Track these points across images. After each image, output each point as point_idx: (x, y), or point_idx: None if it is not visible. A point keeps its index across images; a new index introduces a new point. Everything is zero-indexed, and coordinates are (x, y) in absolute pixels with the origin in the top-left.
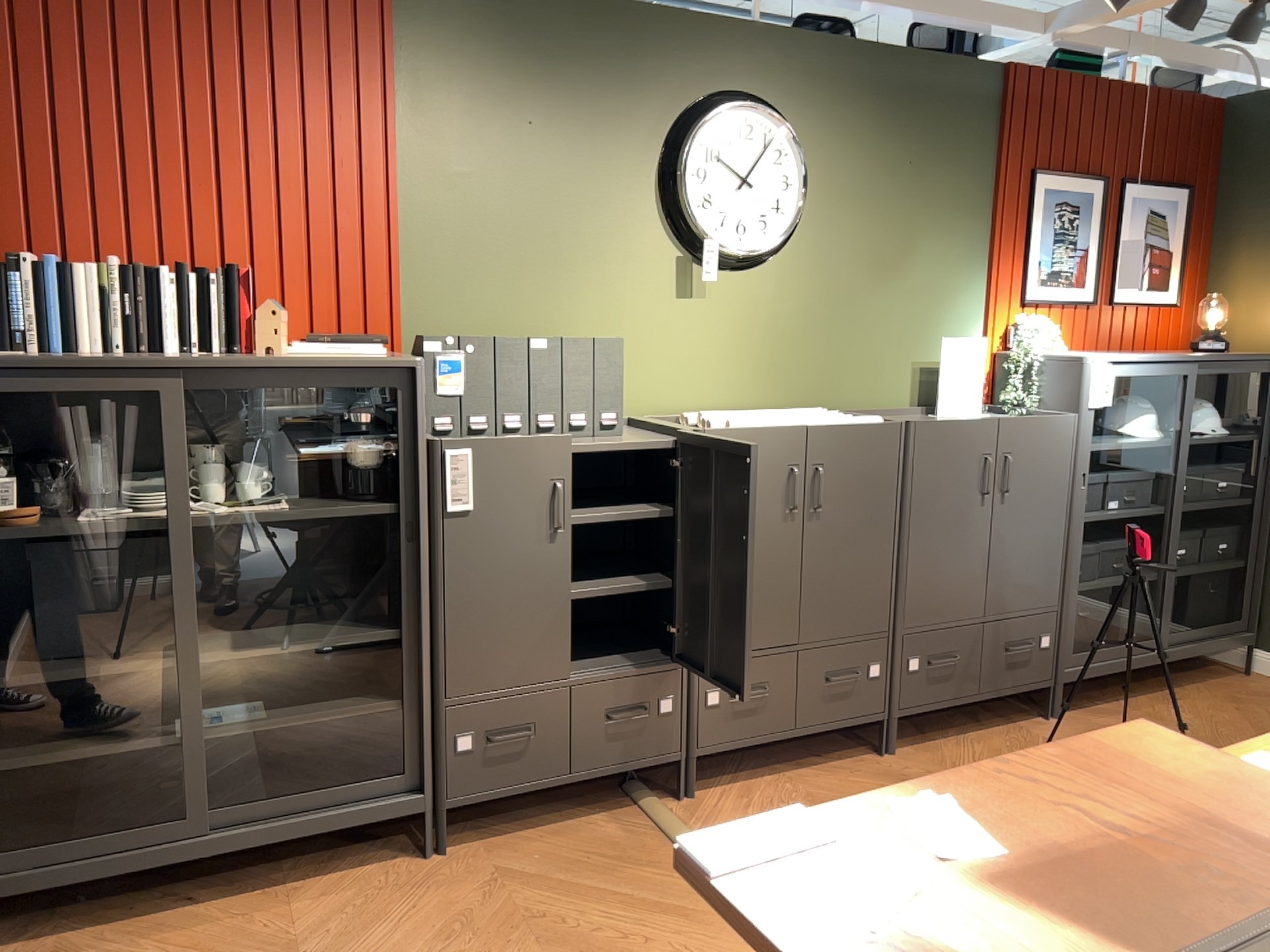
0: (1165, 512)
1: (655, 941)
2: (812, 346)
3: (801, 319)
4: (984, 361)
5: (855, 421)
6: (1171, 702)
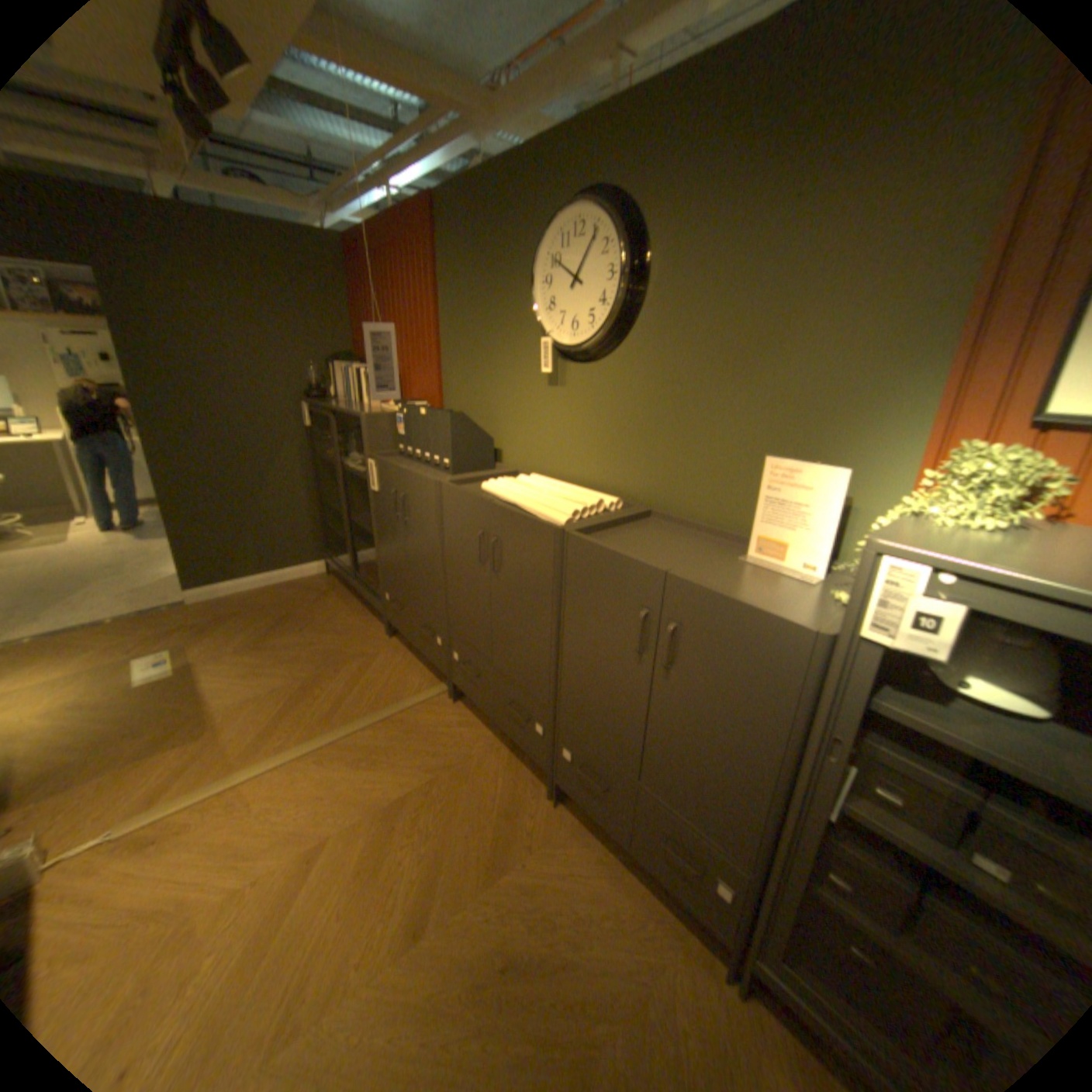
0: None
1: (312, 708)
2: (645, 441)
3: (637, 412)
4: (840, 504)
5: (545, 513)
6: None
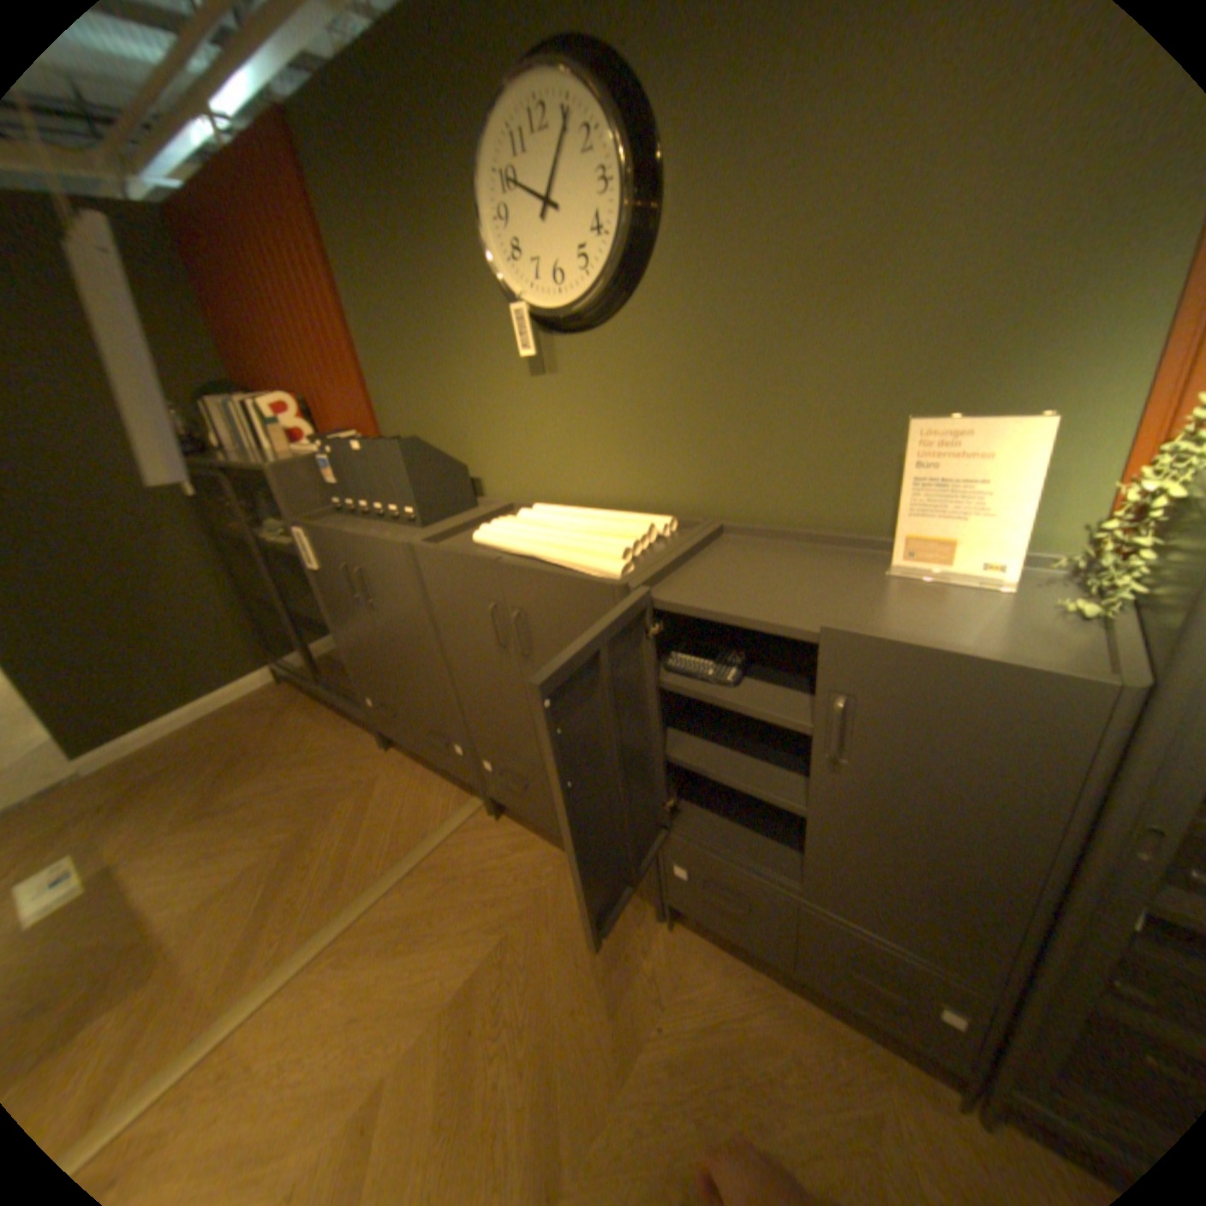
0: None
1: (304, 885)
2: (694, 430)
3: (674, 390)
4: (1040, 470)
5: (583, 564)
6: None
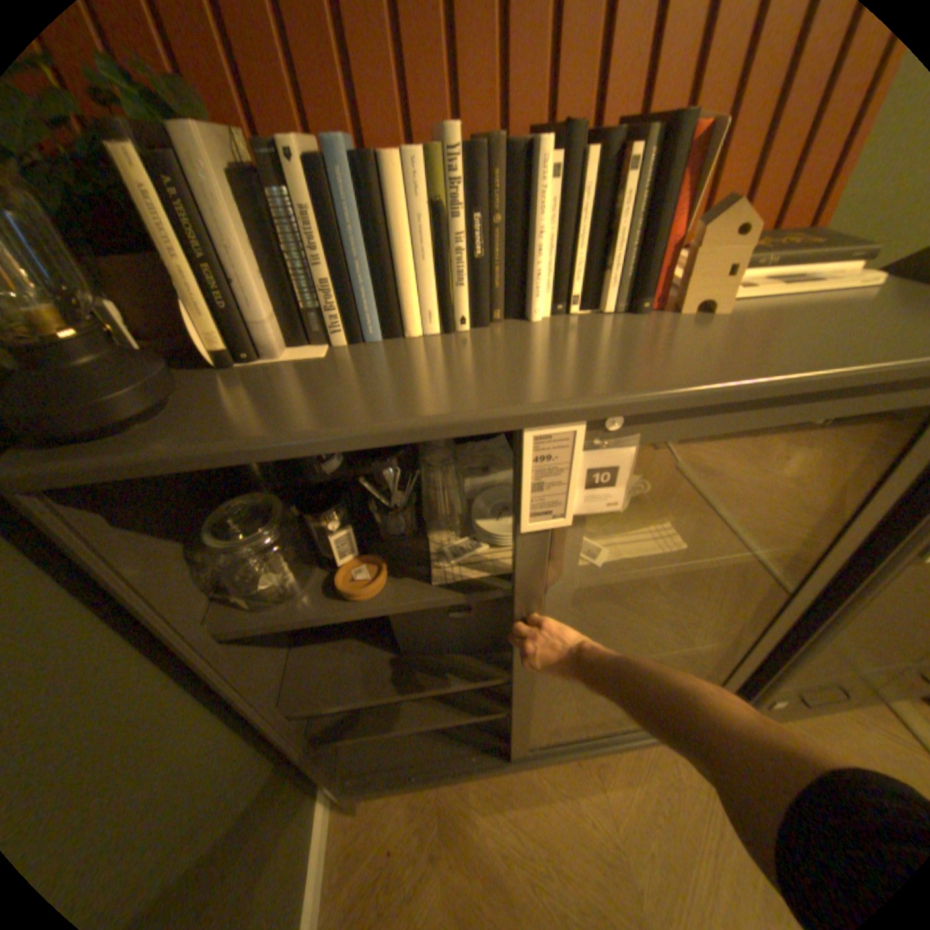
0: None
1: None
2: None
3: None
4: None
5: None
6: None
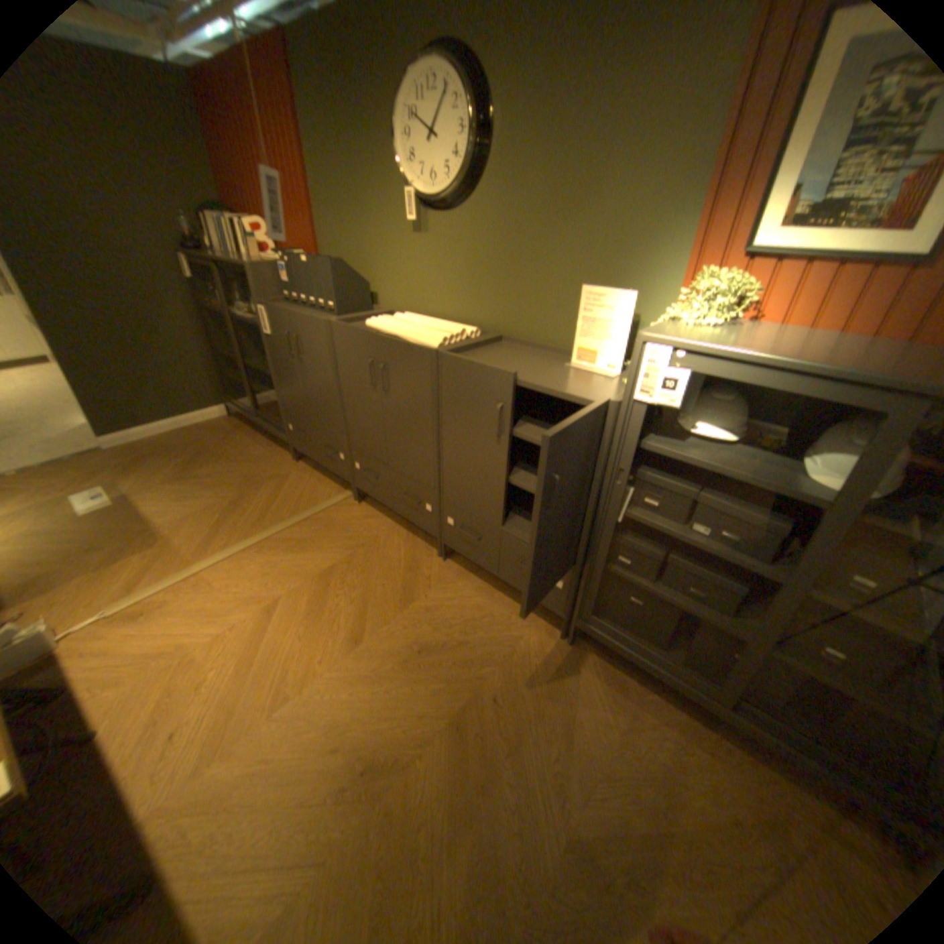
0: (780, 583)
1: (244, 517)
2: (495, 280)
3: (488, 255)
4: (629, 318)
5: (421, 341)
6: (694, 745)
